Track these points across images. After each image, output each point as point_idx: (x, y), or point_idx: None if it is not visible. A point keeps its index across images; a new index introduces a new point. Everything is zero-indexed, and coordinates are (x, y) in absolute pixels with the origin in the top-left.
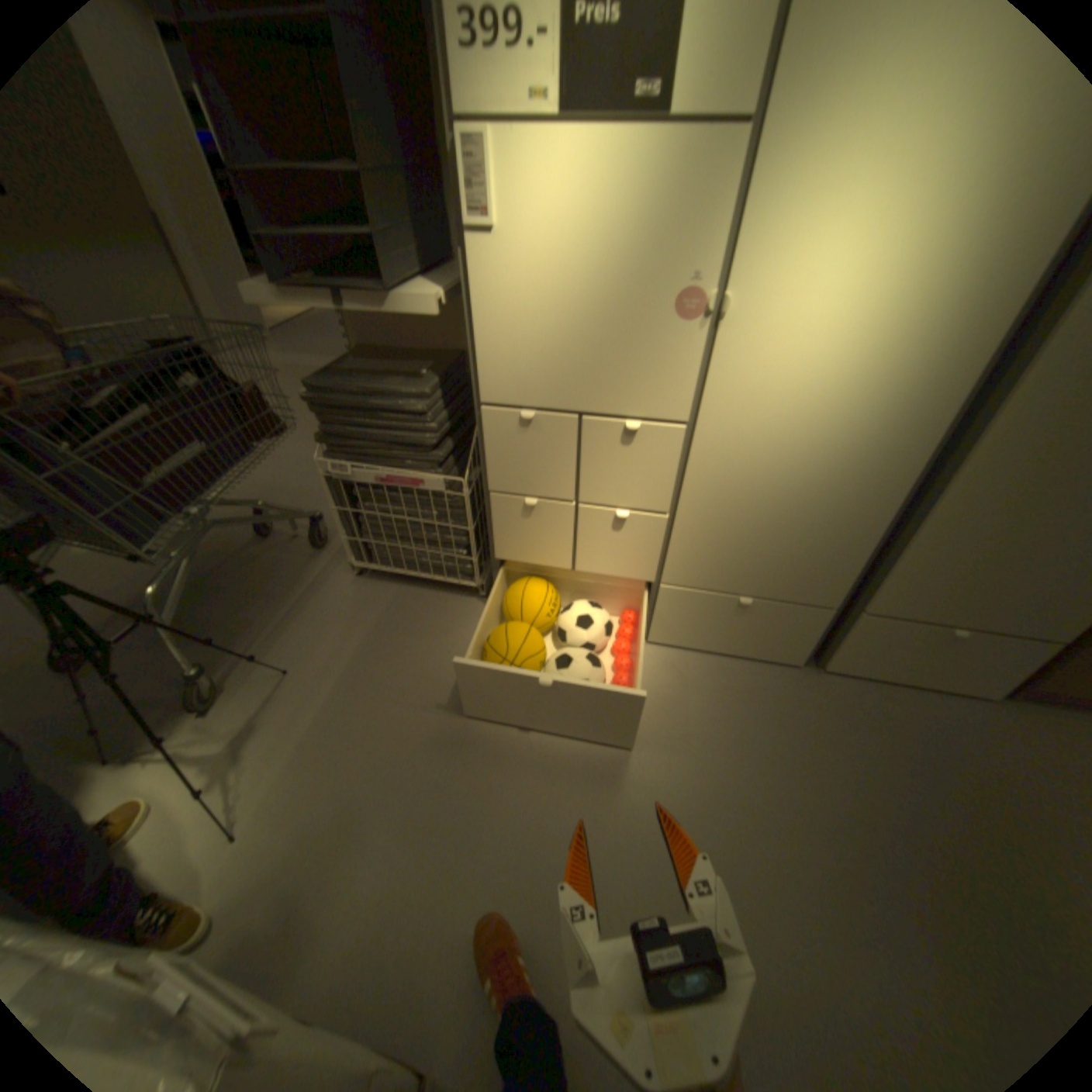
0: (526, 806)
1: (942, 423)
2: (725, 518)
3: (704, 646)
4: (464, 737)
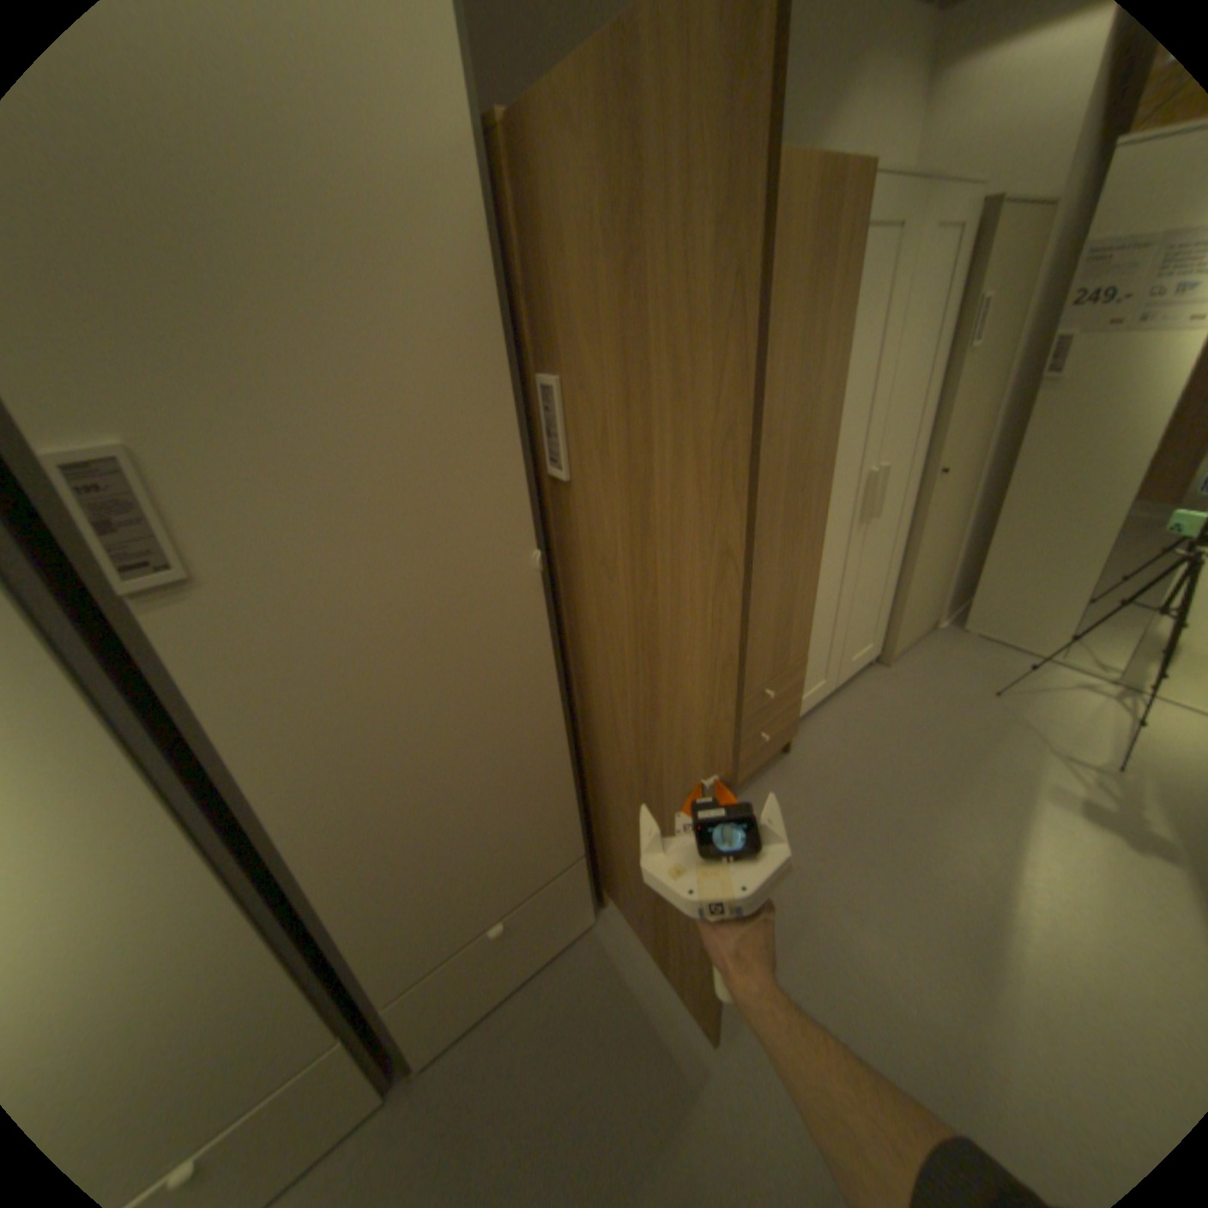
0: None
1: (170, 851)
2: None
3: None
4: None
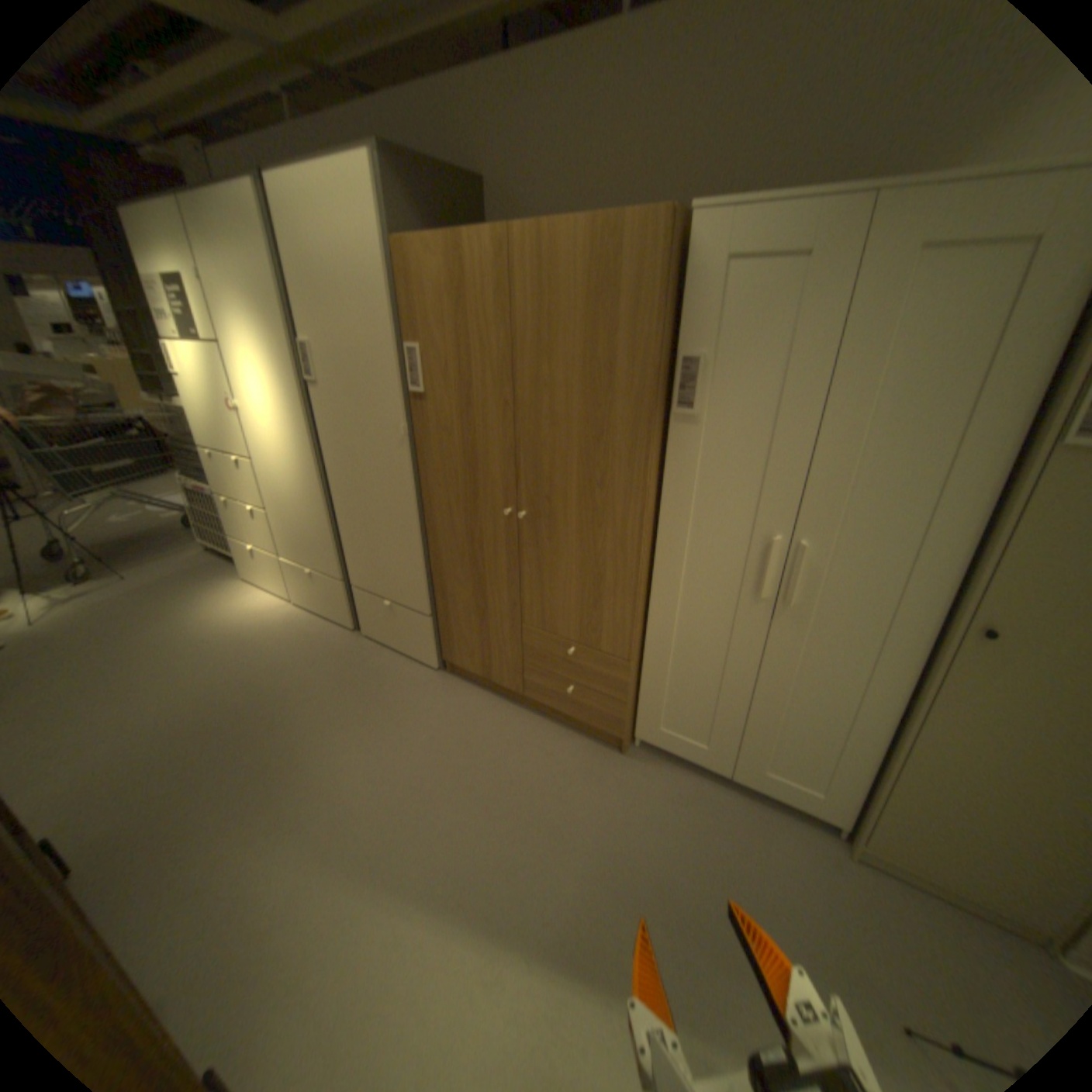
0: (147, 646)
1: (313, 465)
2: (282, 515)
3: (312, 608)
4: (160, 618)
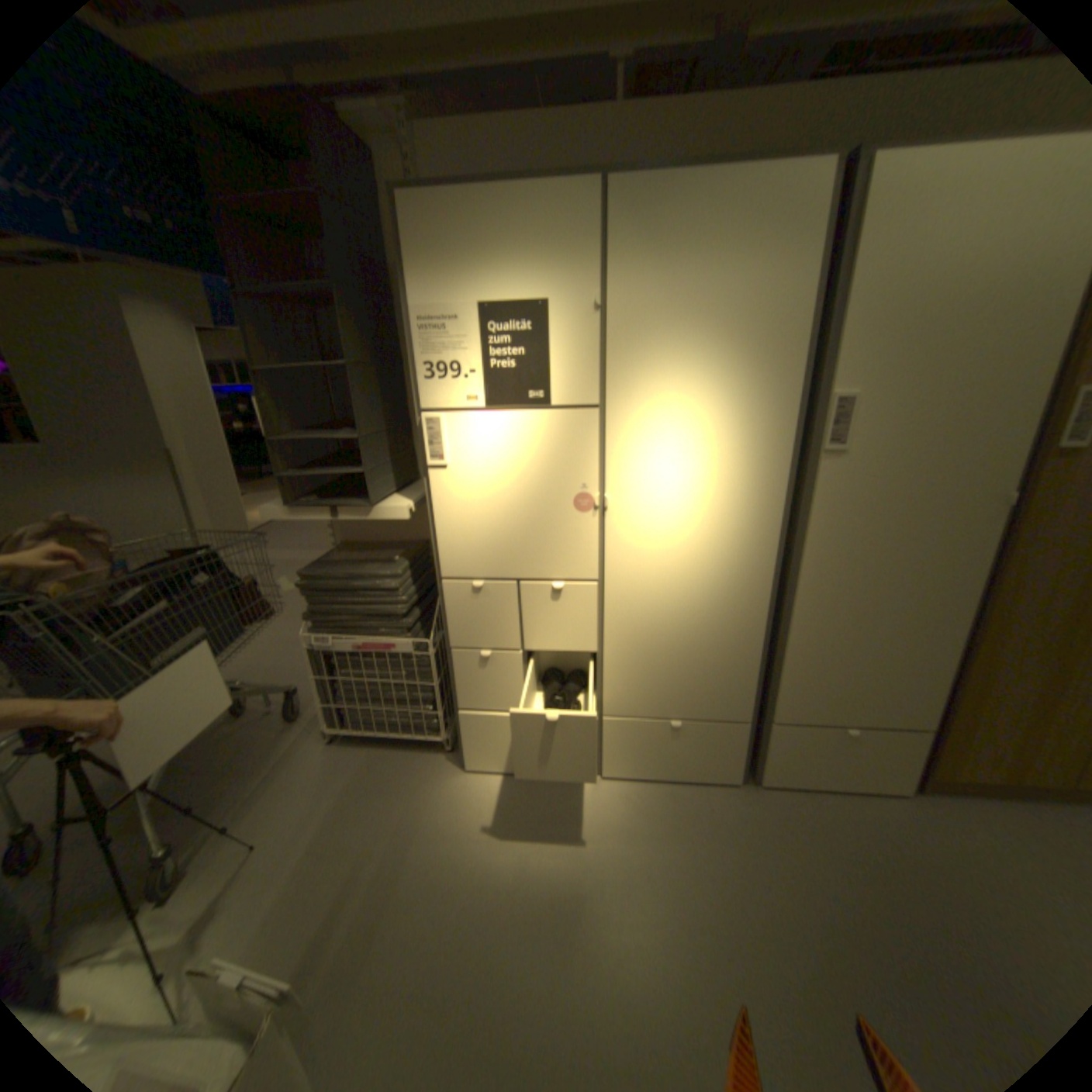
0: (495, 959)
1: (770, 567)
2: (641, 651)
3: (653, 775)
4: (432, 893)
